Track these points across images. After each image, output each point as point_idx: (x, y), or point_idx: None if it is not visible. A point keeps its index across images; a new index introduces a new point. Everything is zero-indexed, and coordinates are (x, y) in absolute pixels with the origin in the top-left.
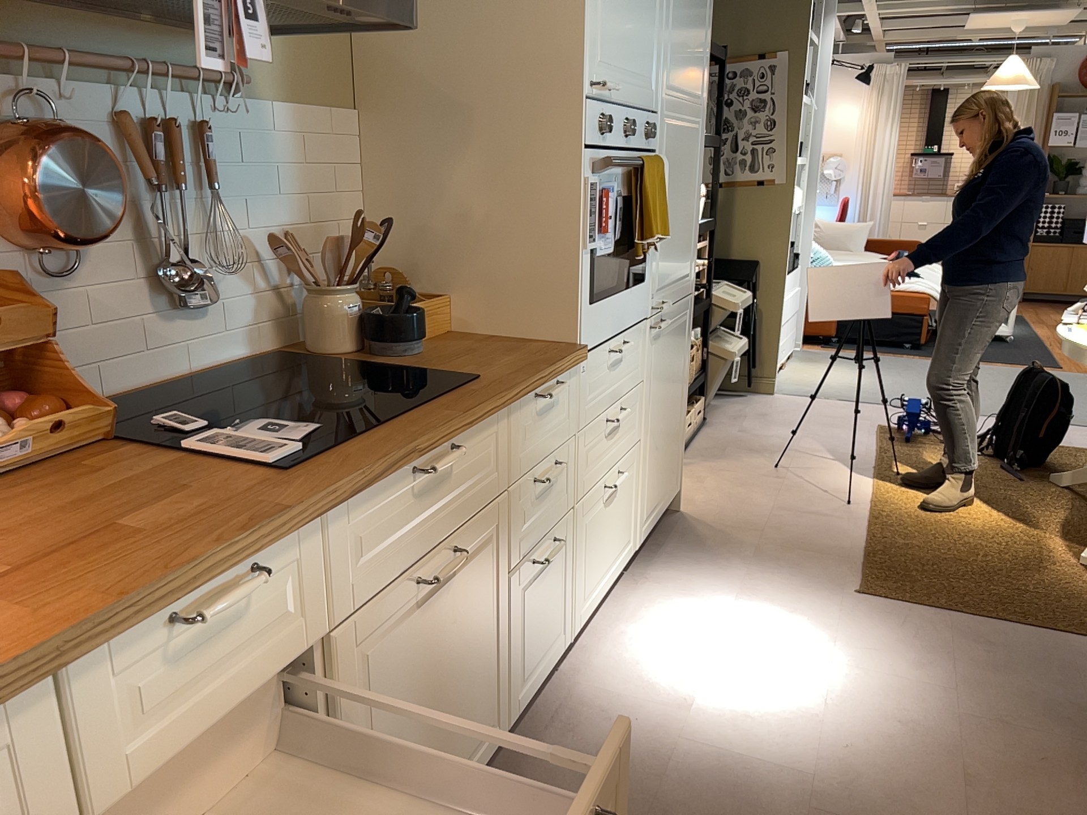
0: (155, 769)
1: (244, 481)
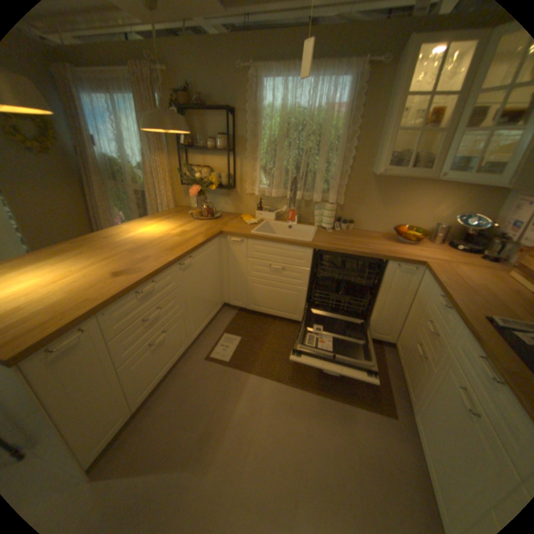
0: (433, 315)
1: (487, 314)
